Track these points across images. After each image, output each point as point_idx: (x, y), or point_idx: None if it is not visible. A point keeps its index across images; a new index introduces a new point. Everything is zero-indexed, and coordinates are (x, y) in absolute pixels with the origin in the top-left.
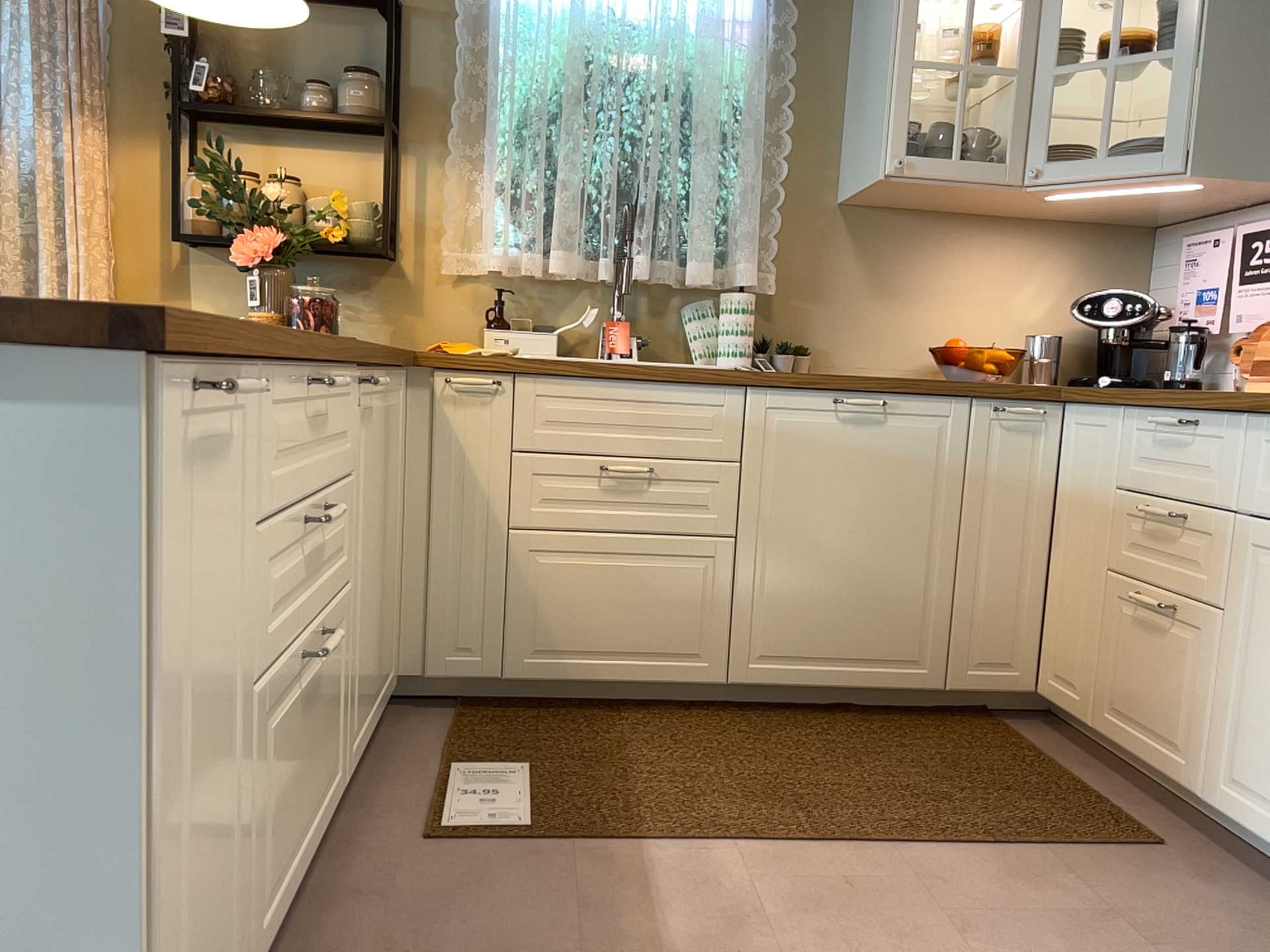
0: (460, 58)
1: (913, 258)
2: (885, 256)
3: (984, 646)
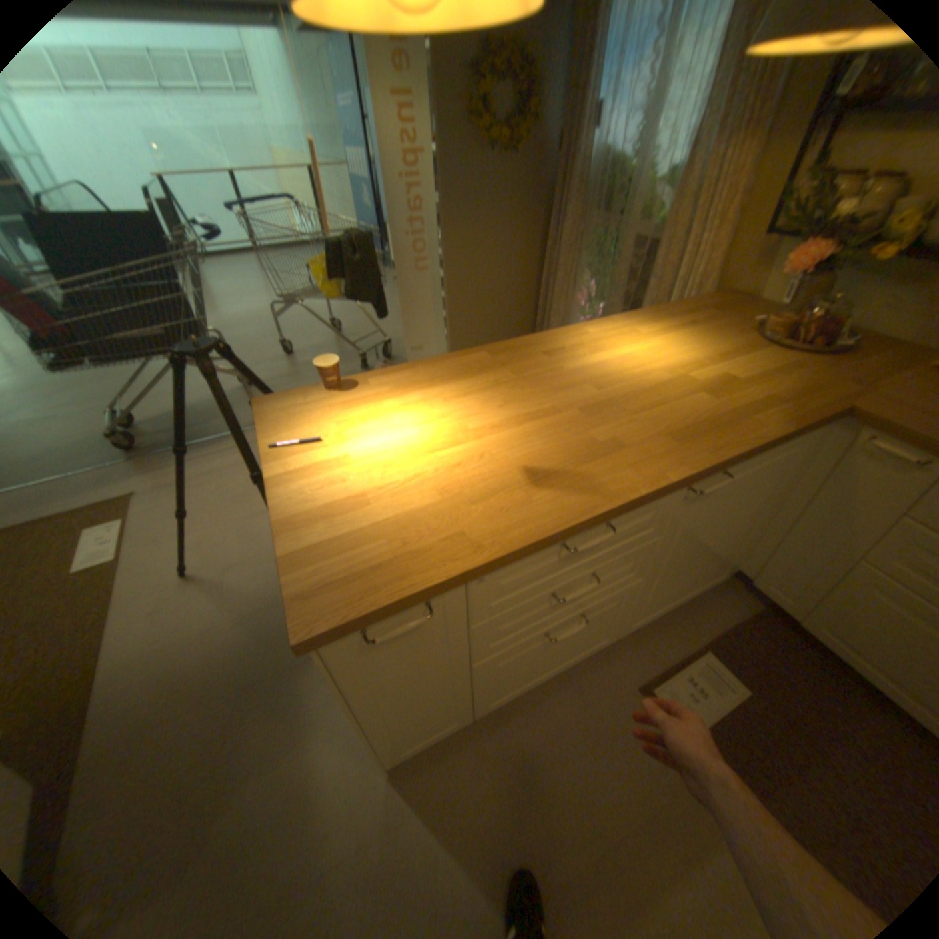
0: None
1: None
2: None
3: None
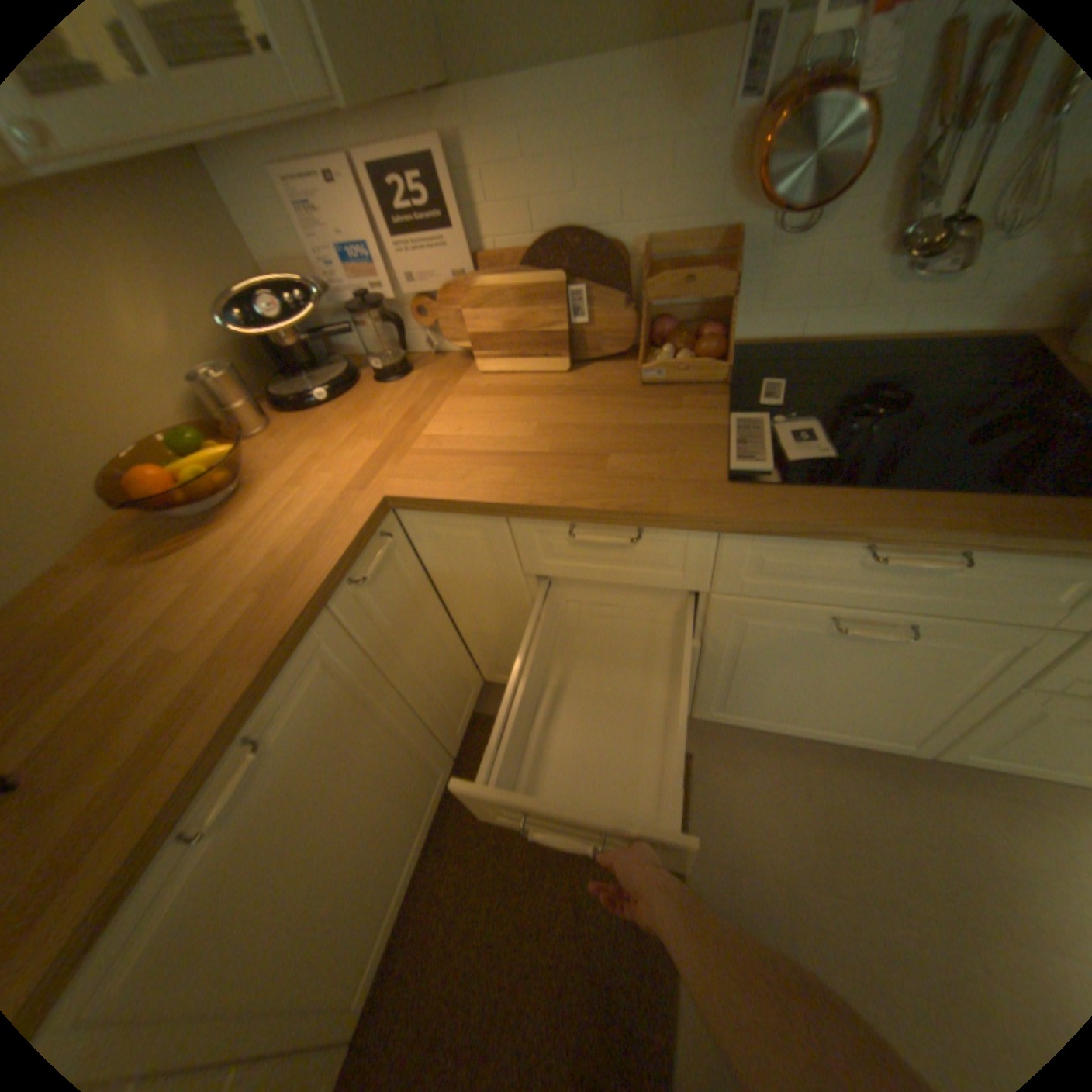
0: None
1: None
2: None
3: (455, 710)
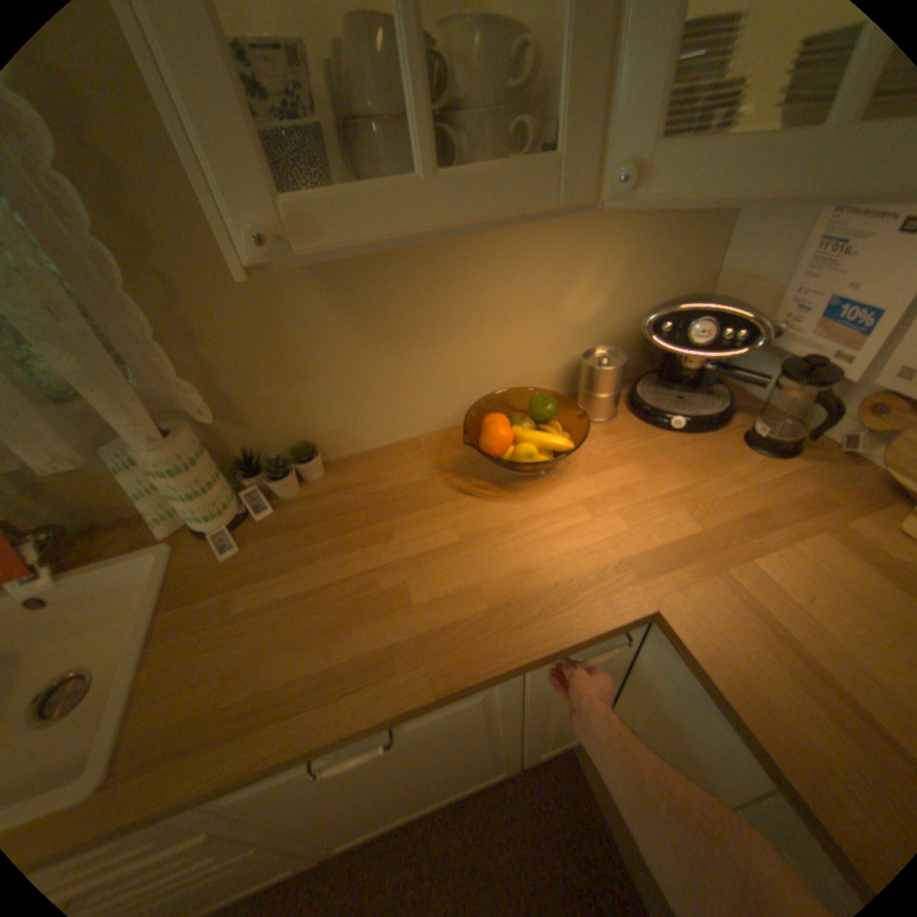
0: None
1: (419, 282)
2: (375, 291)
3: (554, 748)
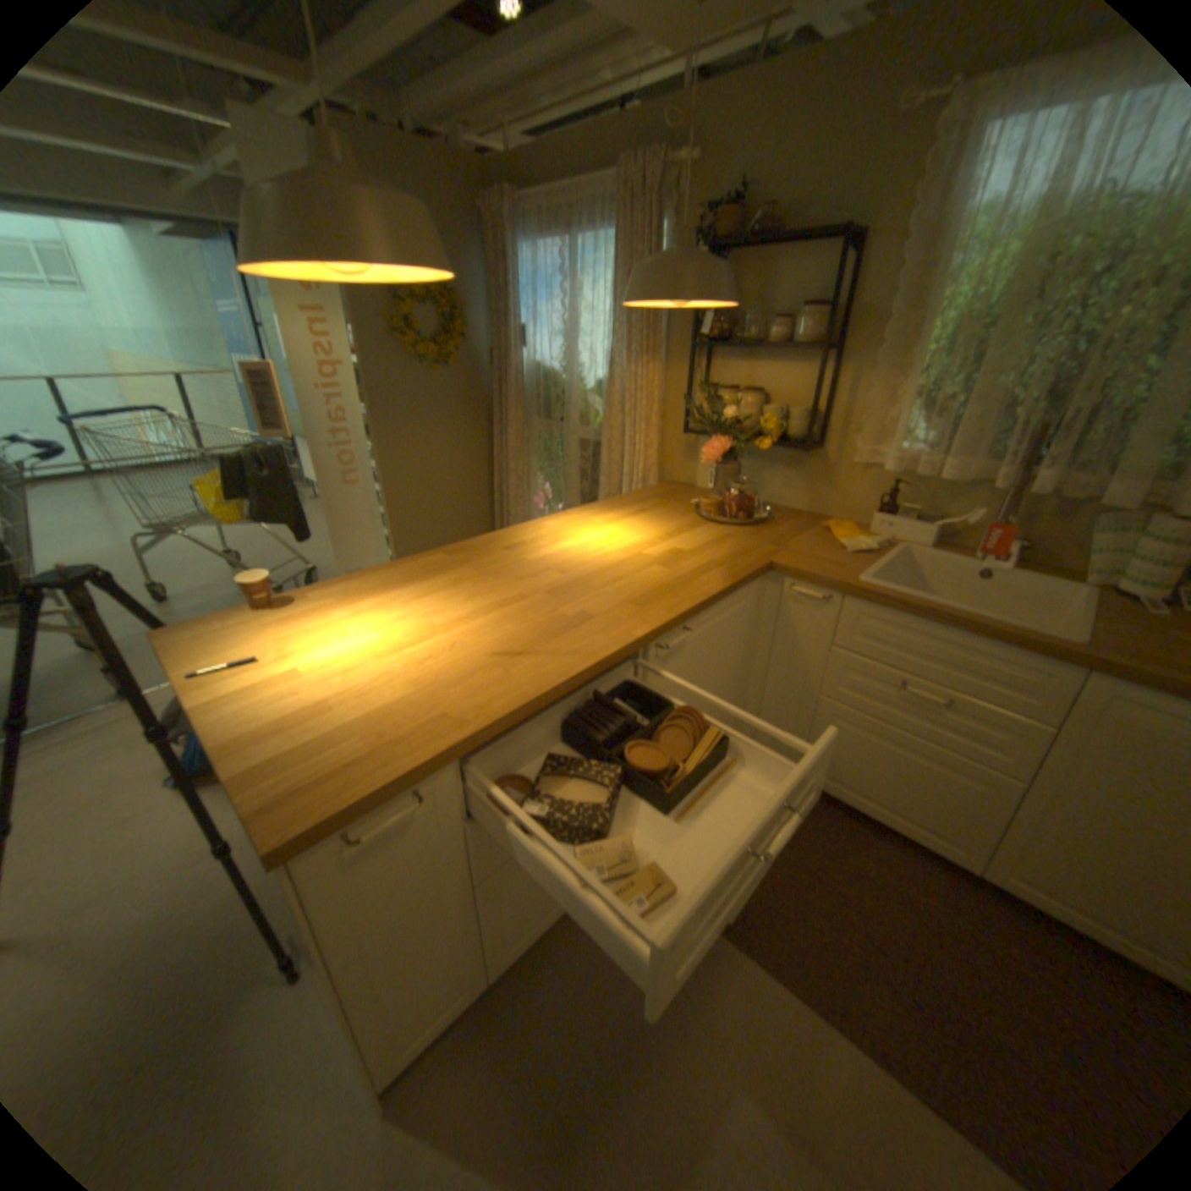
0: (907, 270)
1: None
2: None
3: None
